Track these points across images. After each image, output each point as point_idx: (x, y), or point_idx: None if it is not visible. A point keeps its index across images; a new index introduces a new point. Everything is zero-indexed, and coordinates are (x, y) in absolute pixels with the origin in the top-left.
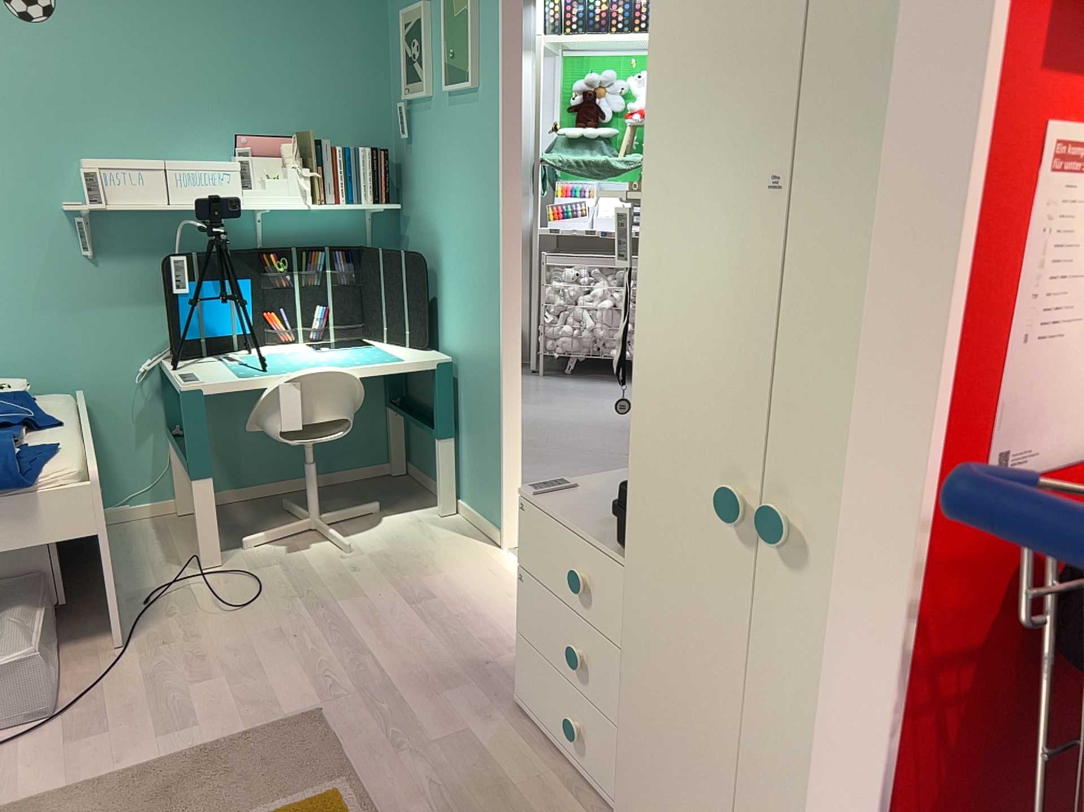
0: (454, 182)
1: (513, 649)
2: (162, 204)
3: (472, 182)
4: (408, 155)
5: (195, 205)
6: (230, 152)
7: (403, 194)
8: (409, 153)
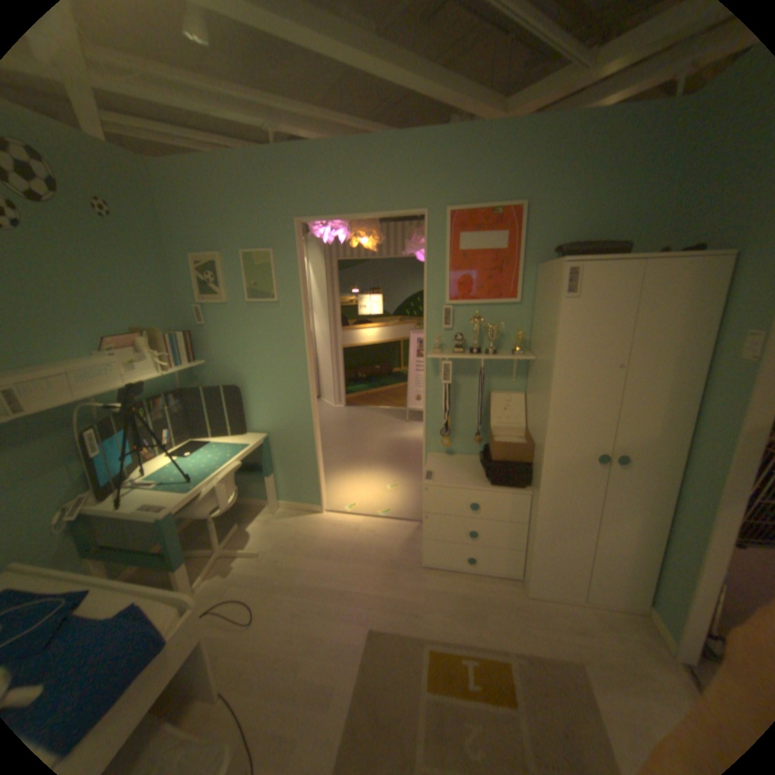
0: (257, 346)
1: (391, 549)
2: (67, 397)
3: (277, 347)
4: (200, 332)
5: (92, 392)
6: (87, 347)
7: (195, 353)
8: (200, 331)
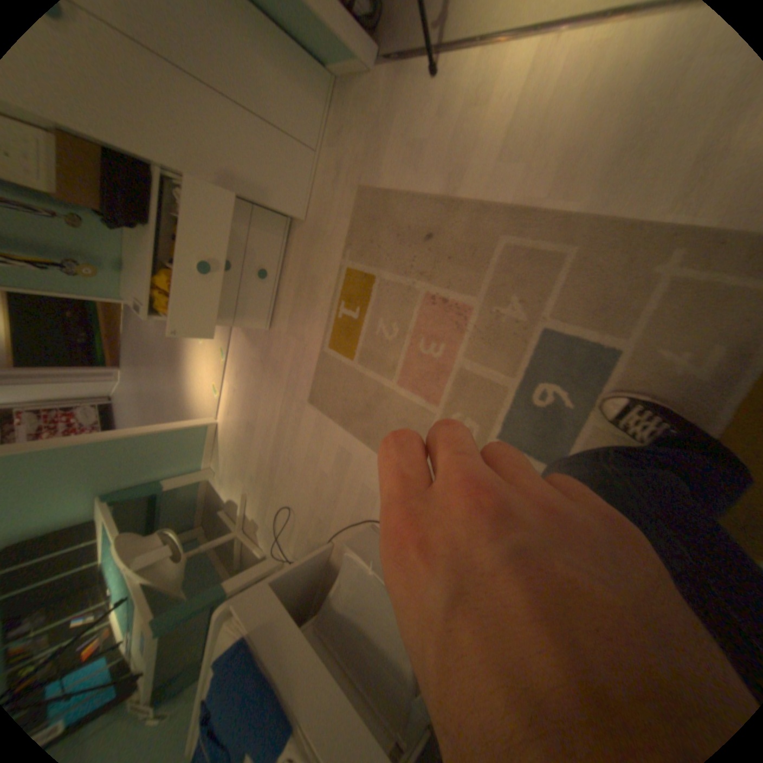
0: None
1: (251, 358)
2: None
3: None
4: None
5: None
6: None
7: None
8: None
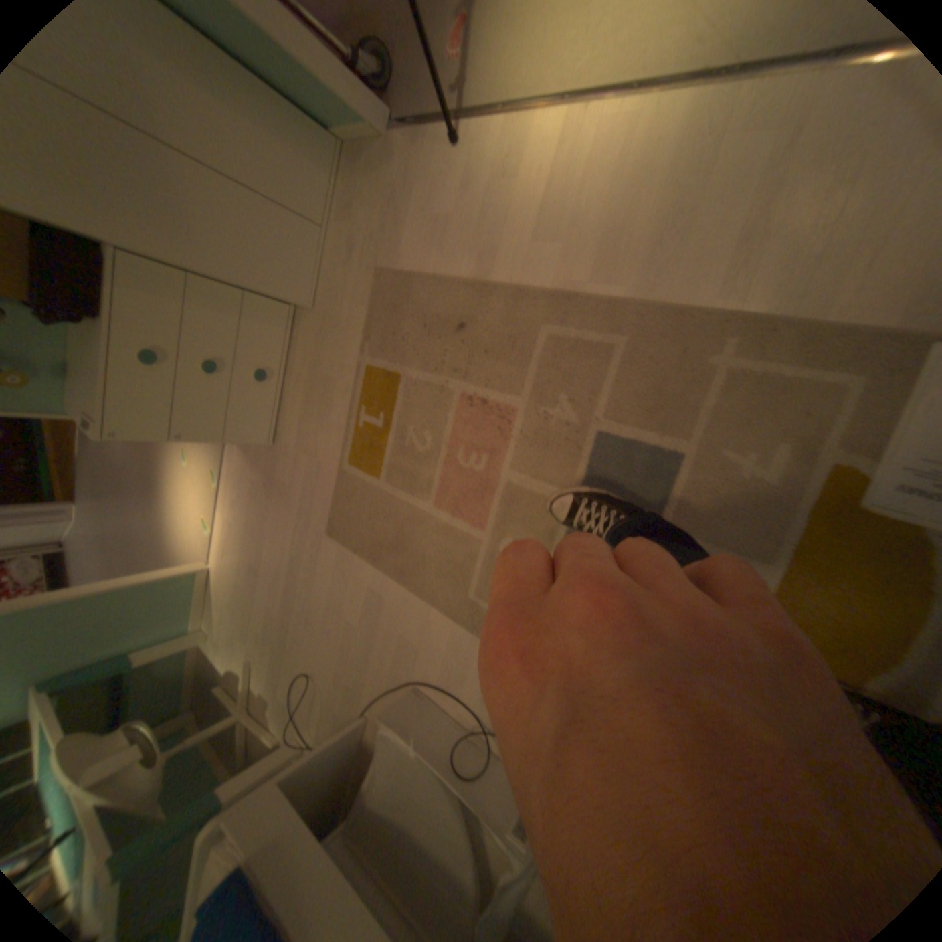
0: None
1: (251, 482)
2: None
3: None
4: None
5: None
6: None
7: None
8: None
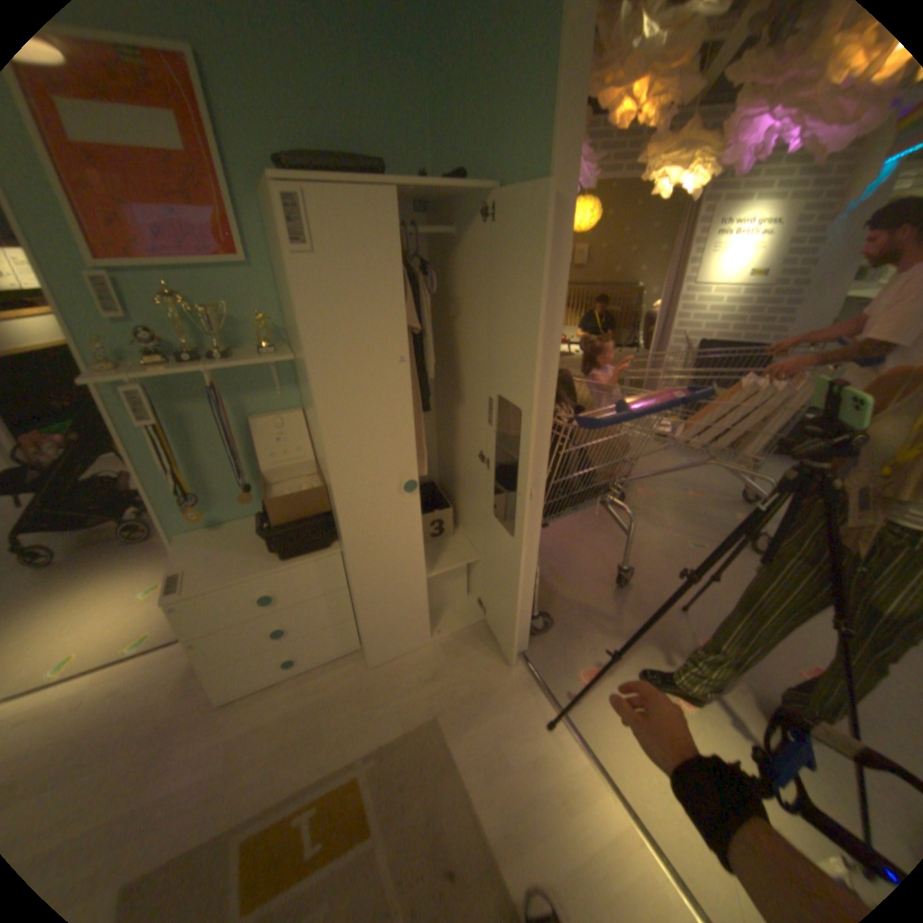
0: None
1: (153, 708)
2: None
3: None
4: None
5: None
6: None
7: None
8: None
